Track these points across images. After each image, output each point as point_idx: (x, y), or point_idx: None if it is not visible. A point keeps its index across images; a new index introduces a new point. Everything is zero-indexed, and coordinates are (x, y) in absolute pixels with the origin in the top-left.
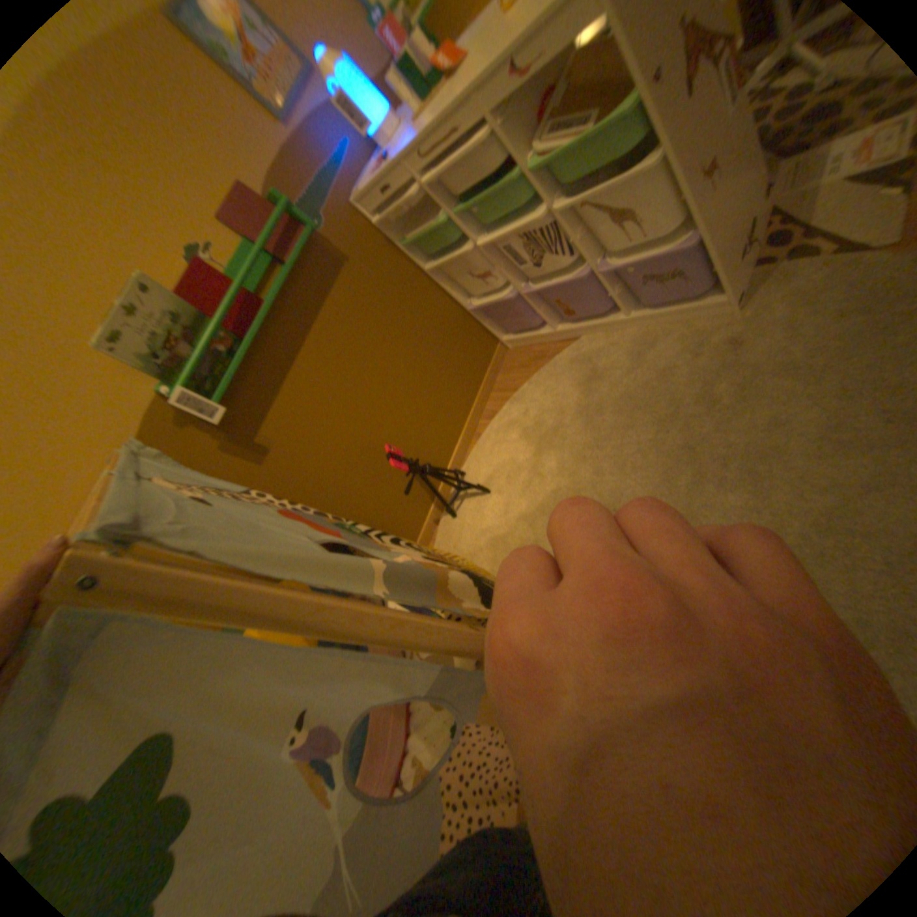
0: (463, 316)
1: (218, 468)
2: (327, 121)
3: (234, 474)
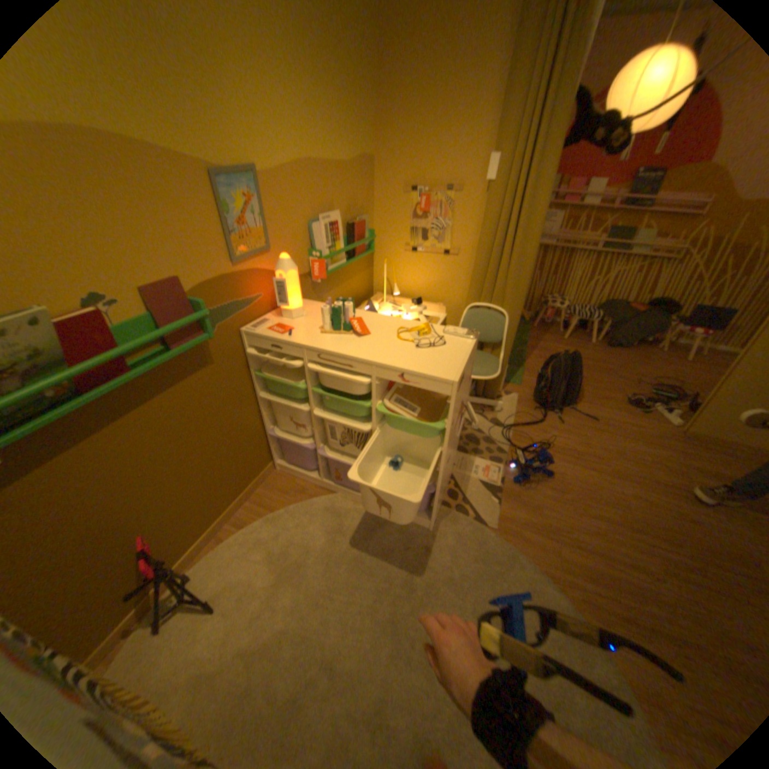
0: (260, 435)
1: None
2: (258, 281)
3: None
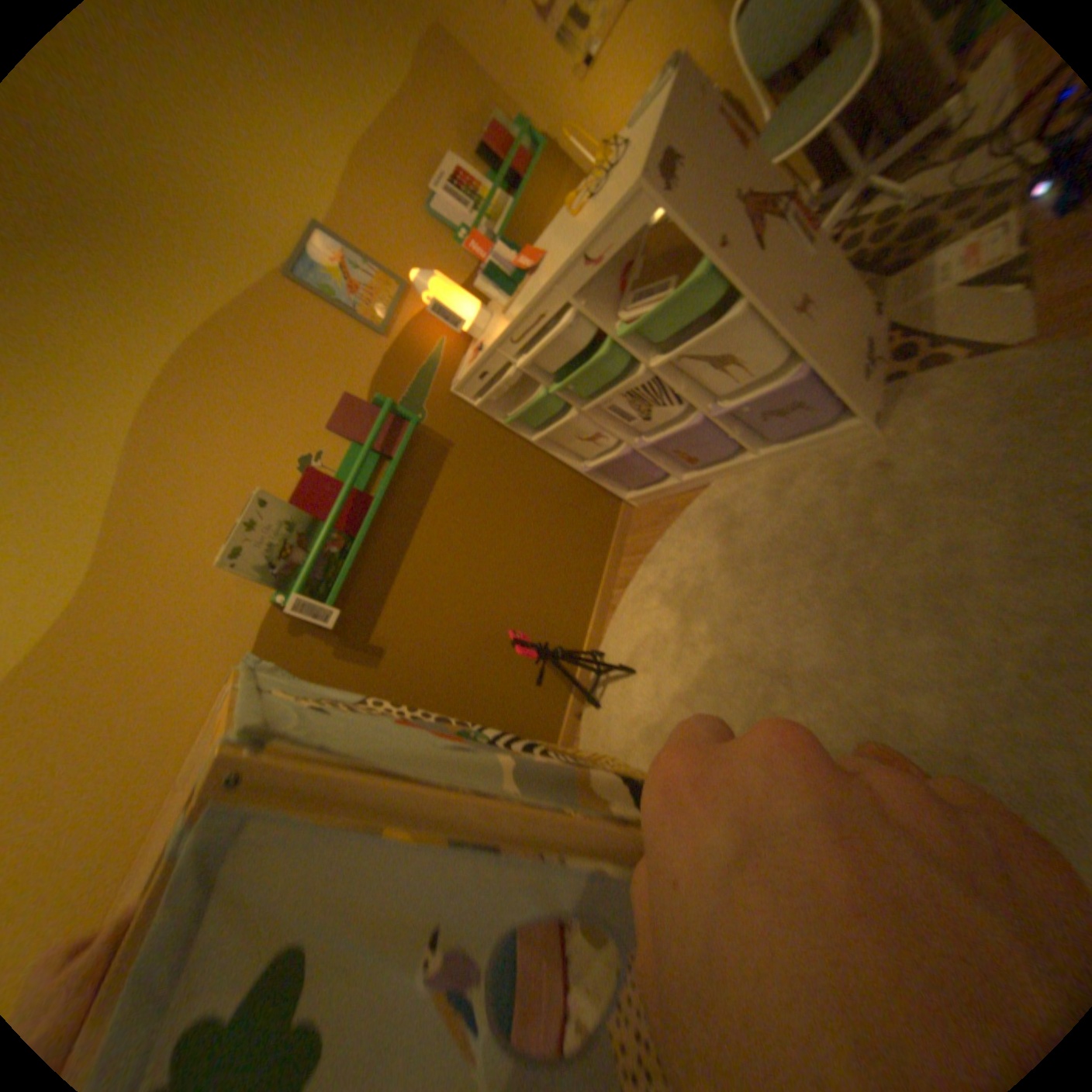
0: (579, 481)
1: (333, 676)
2: (425, 327)
3: (350, 681)
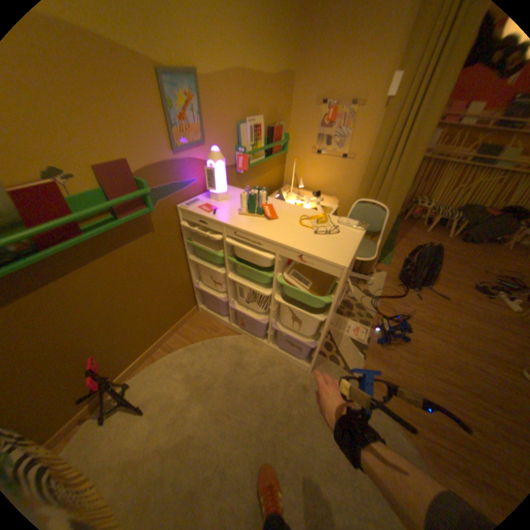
0: (189, 286)
1: None
2: (193, 168)
3: None
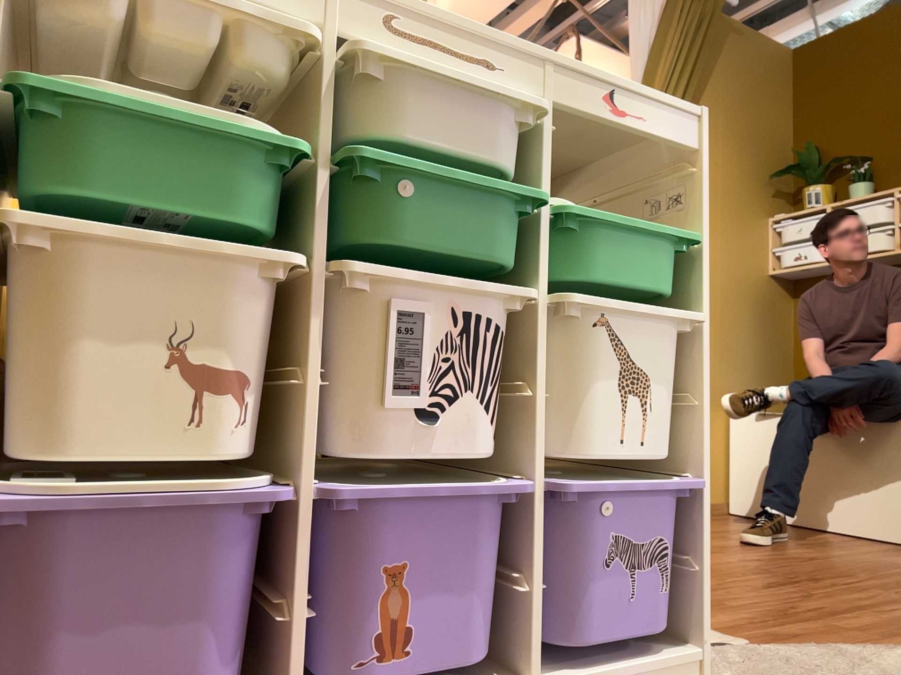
0: None
1: None
2: None
3: None
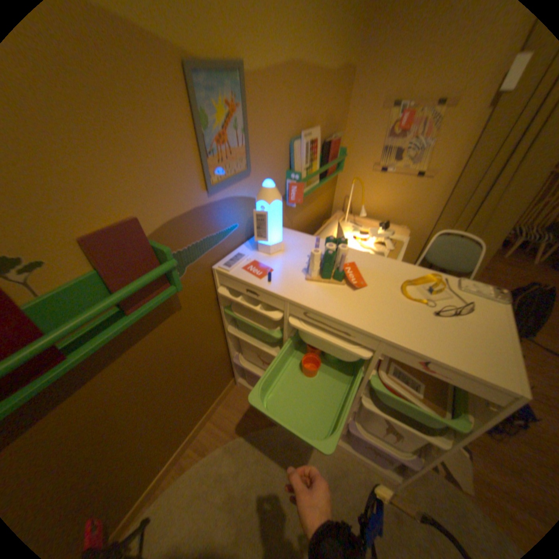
0: (225, 360)
1: None
2: (235, 208)
3: None
